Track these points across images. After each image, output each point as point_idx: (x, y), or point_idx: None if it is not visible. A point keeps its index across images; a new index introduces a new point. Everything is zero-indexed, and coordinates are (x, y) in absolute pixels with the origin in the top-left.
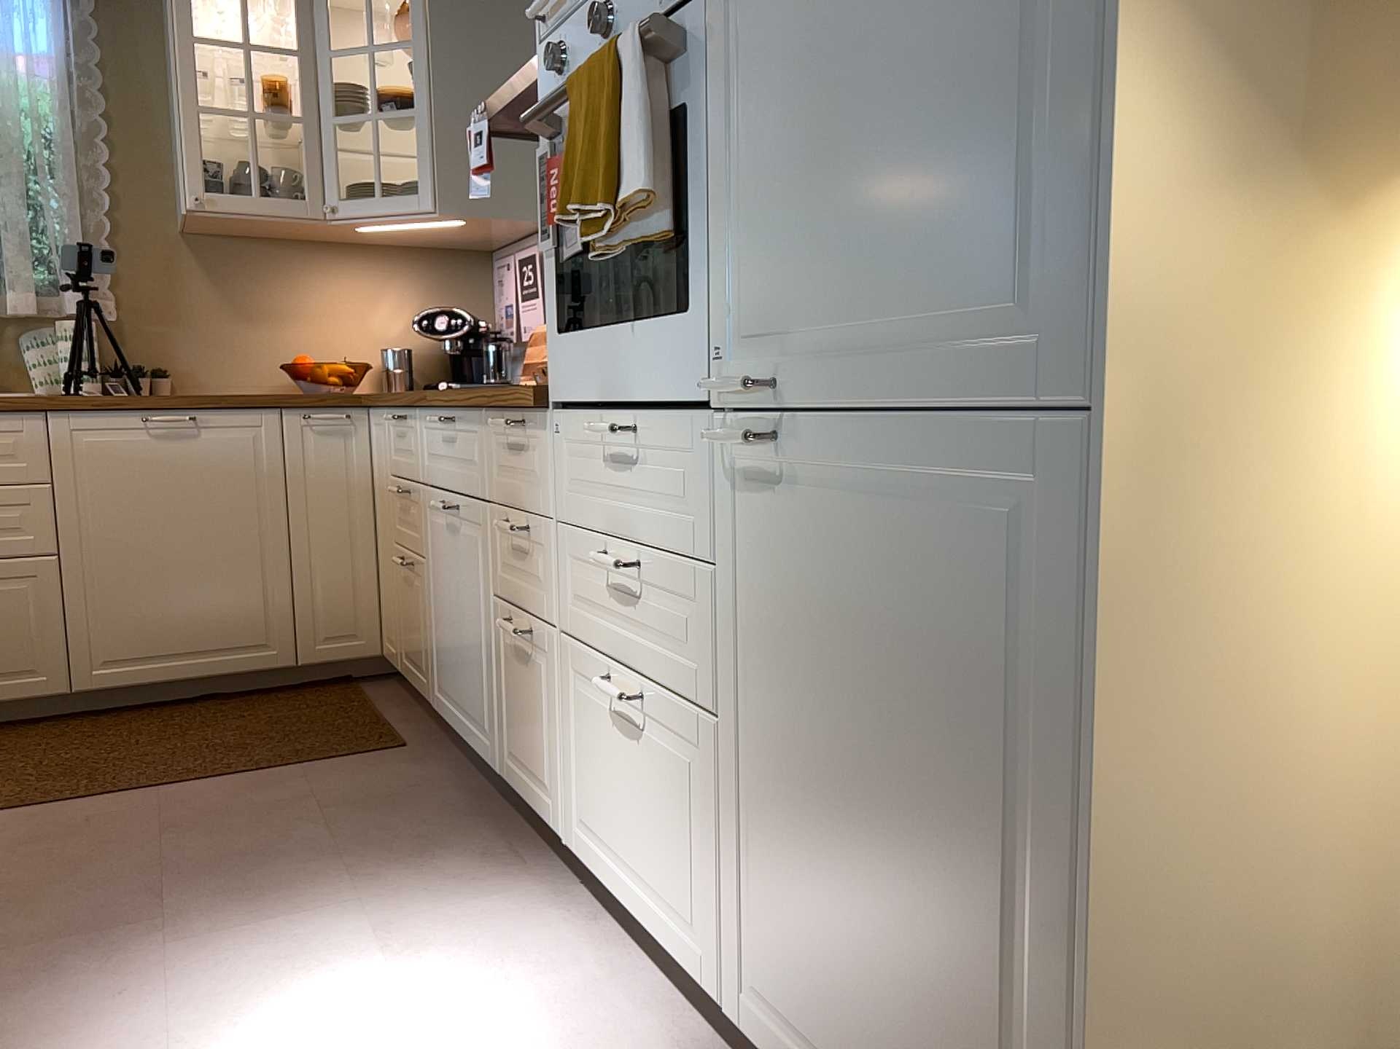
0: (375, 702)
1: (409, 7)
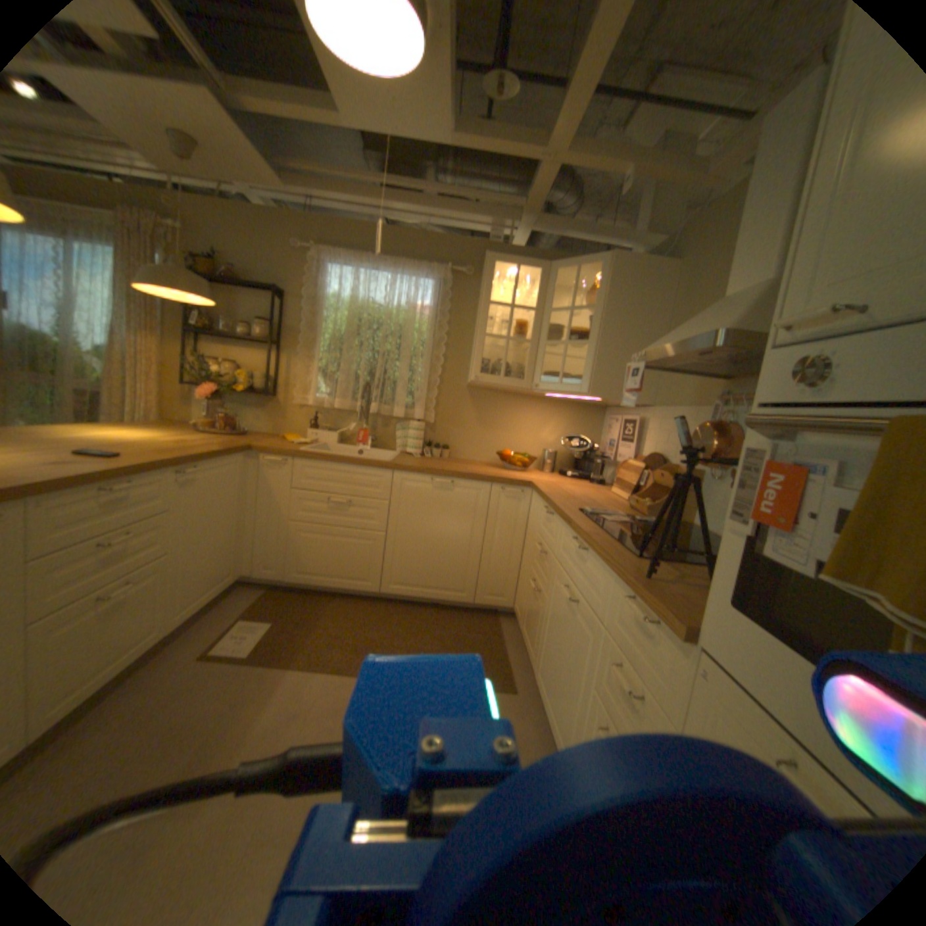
0: (505, 639)
1: (594, 287)
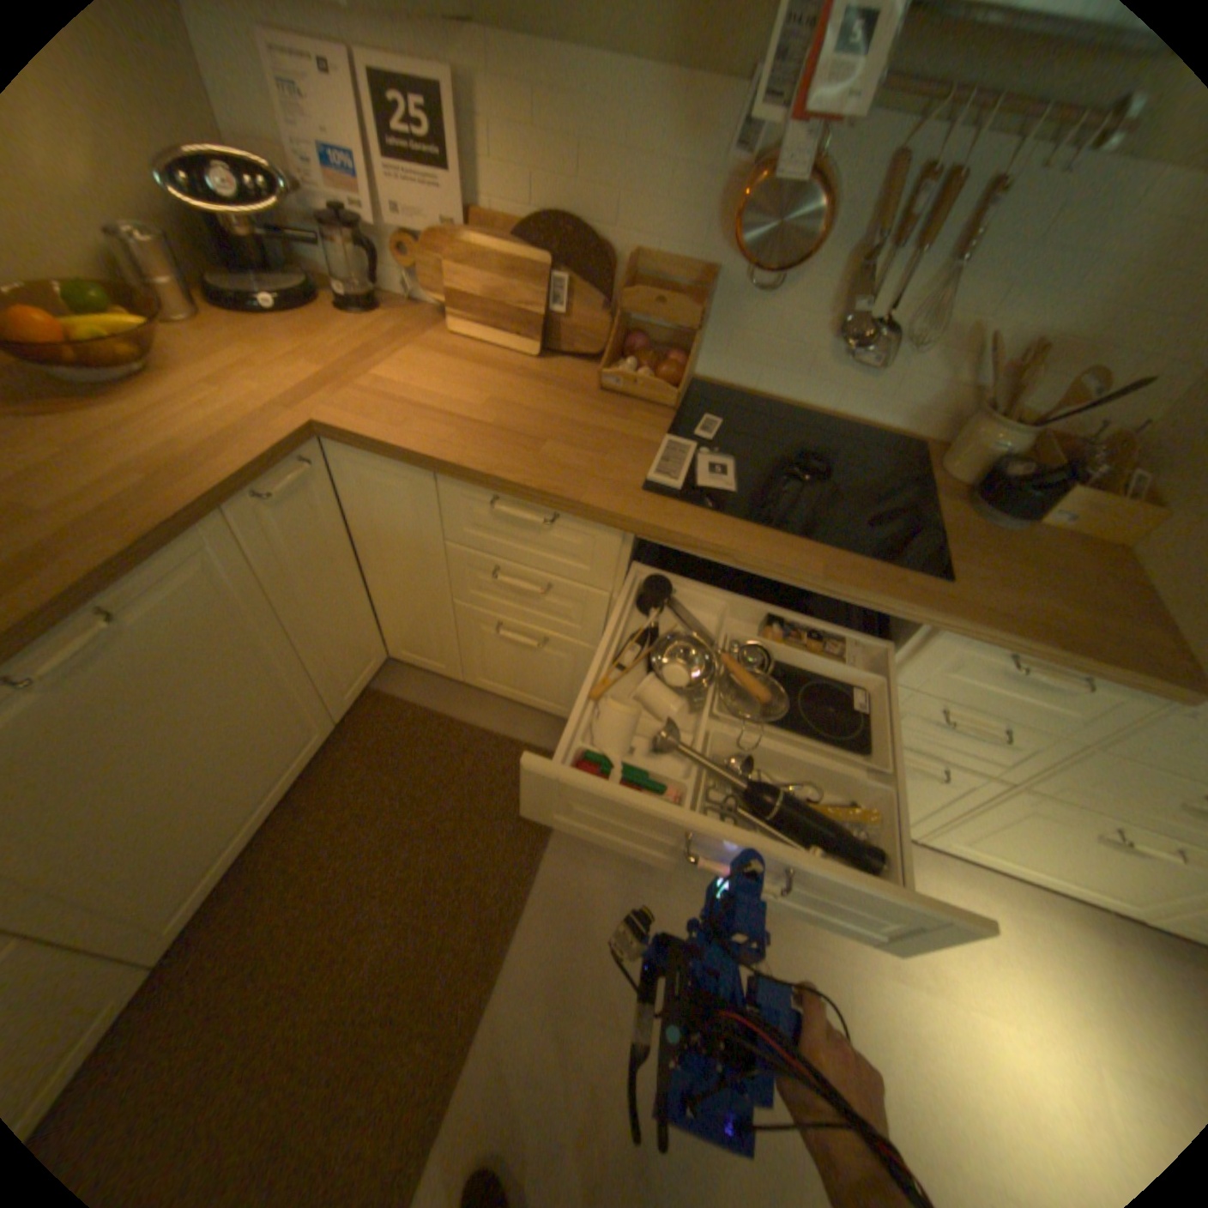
0: (437, 708)
1: None
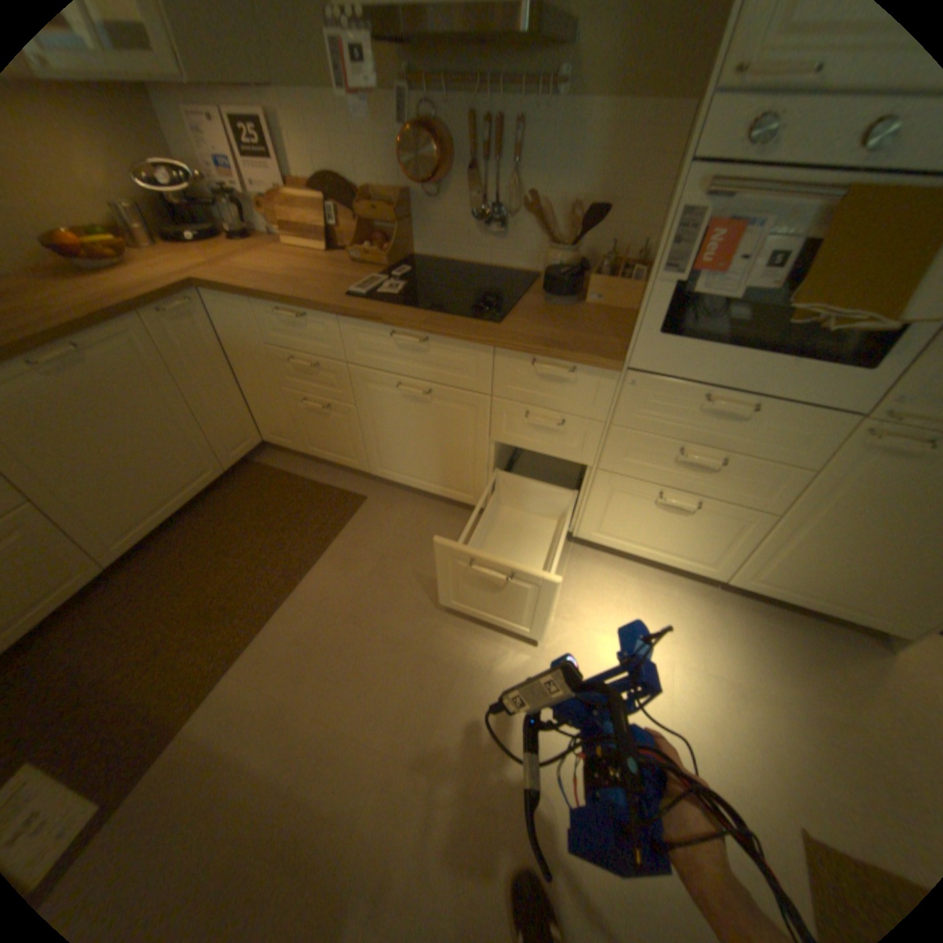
0: (289, 471)
1: None
